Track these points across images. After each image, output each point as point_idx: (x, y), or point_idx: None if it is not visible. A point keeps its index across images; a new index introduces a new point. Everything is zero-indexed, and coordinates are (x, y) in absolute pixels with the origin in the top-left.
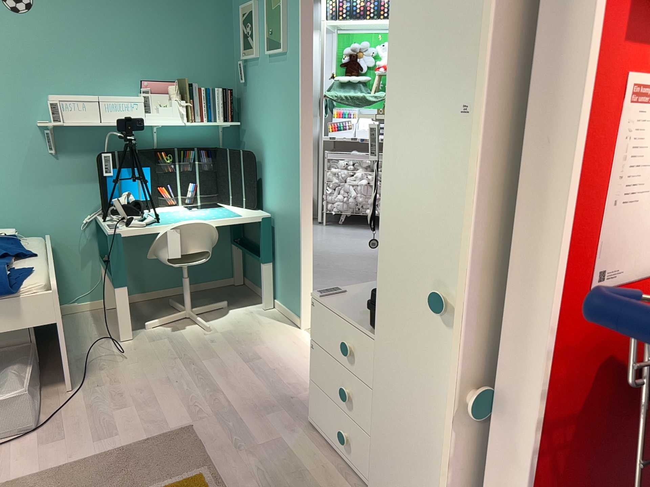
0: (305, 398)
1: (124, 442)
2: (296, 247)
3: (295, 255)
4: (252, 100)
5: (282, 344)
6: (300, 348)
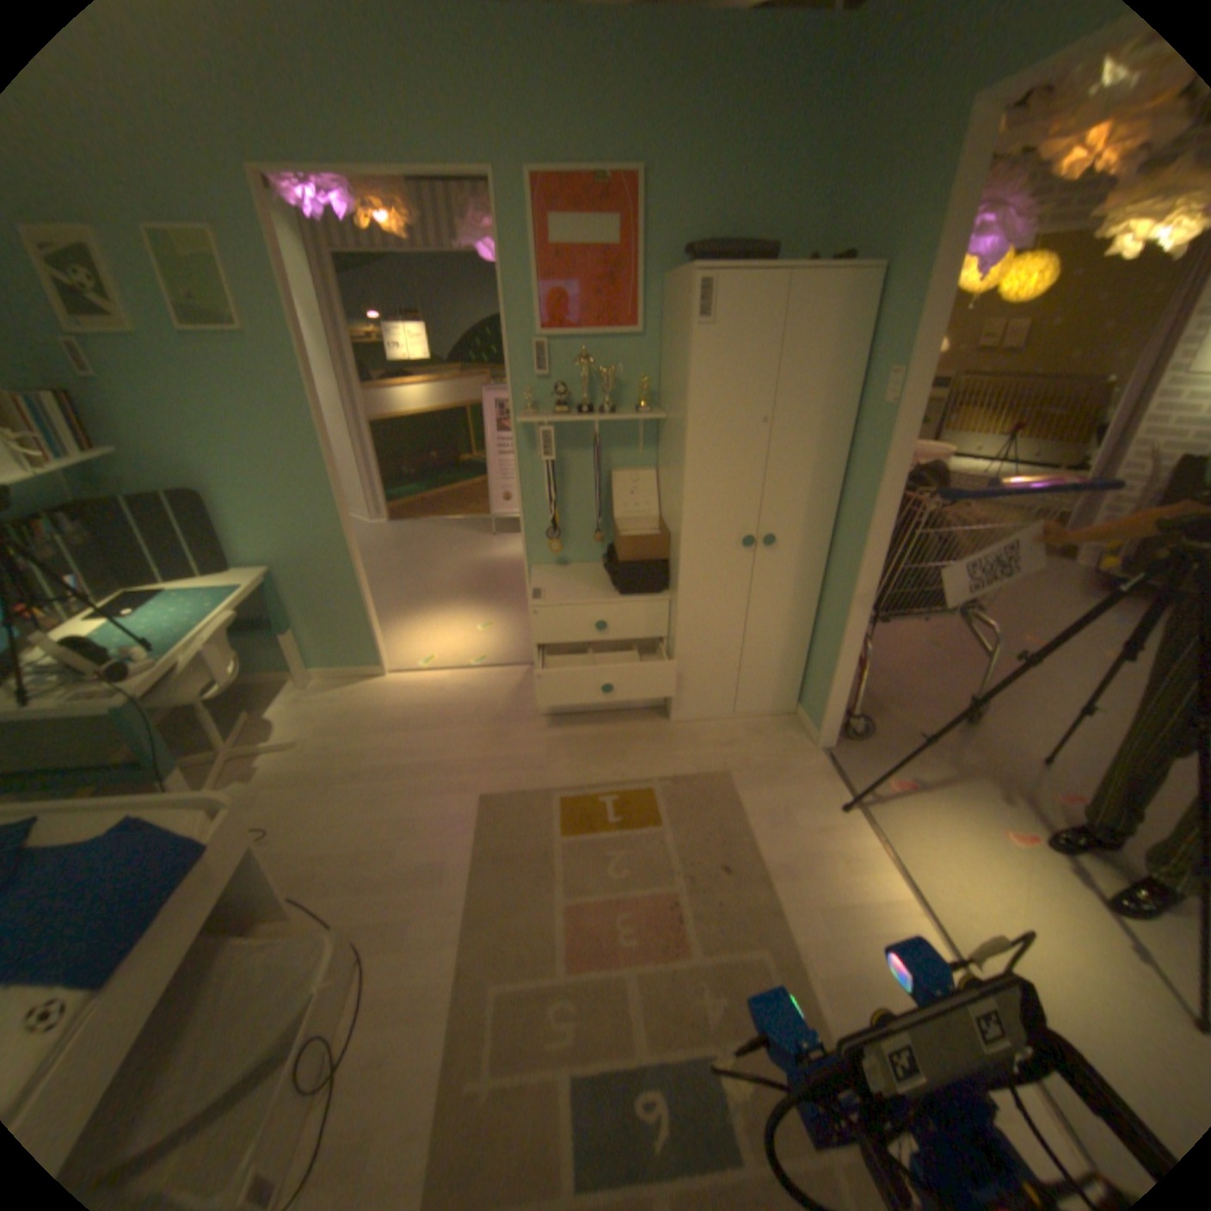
0: (505, 708)
1: (463, 856)
2: (347, 591)
3: (345, 600)
4: (129, 408)
5: (398, 696)
6: (419, 687)
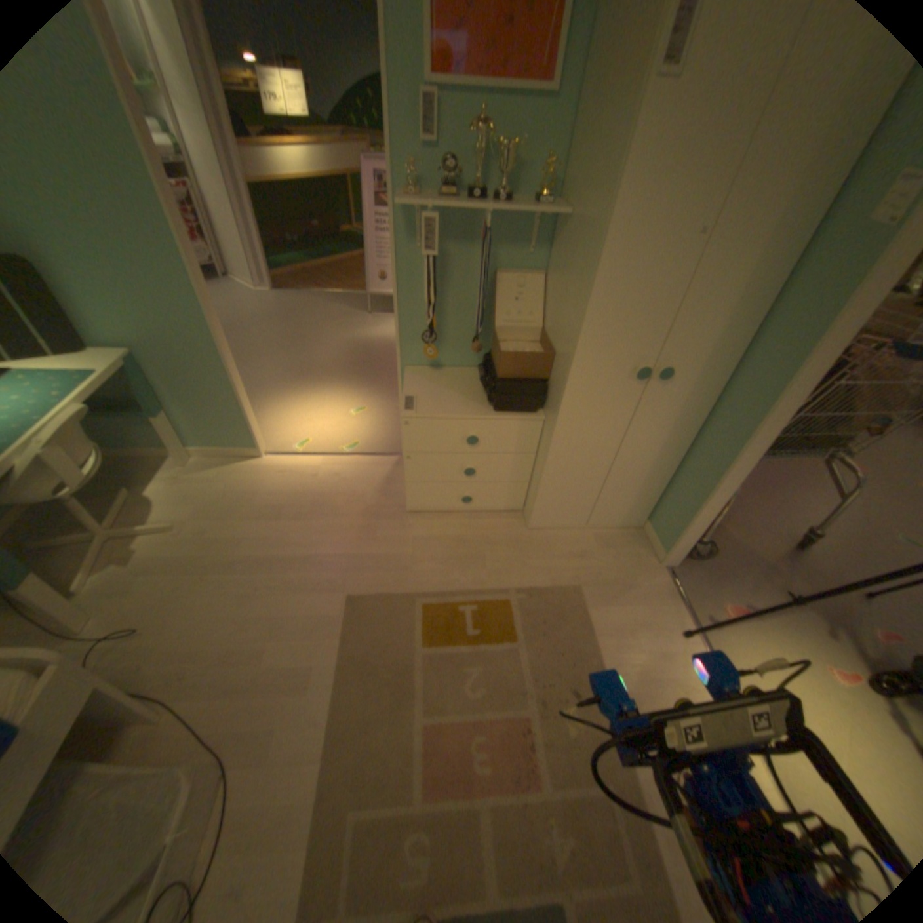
0: (374, 501)
1: (328, 661)
2: (217, 377)
3: (215, 386)
4: None
5: (273, 481)
6: (293, 471)
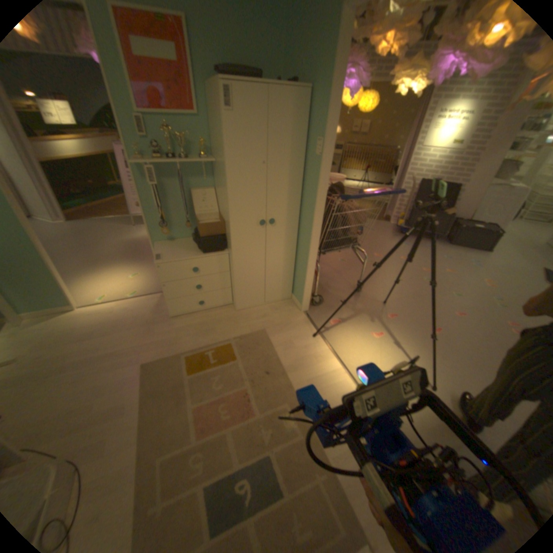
0: (151, 317)
1: (134, 397)
2: (38, 265)
3: (37, 271)
4: None
5: (85, 320)
6: (97, 313)
